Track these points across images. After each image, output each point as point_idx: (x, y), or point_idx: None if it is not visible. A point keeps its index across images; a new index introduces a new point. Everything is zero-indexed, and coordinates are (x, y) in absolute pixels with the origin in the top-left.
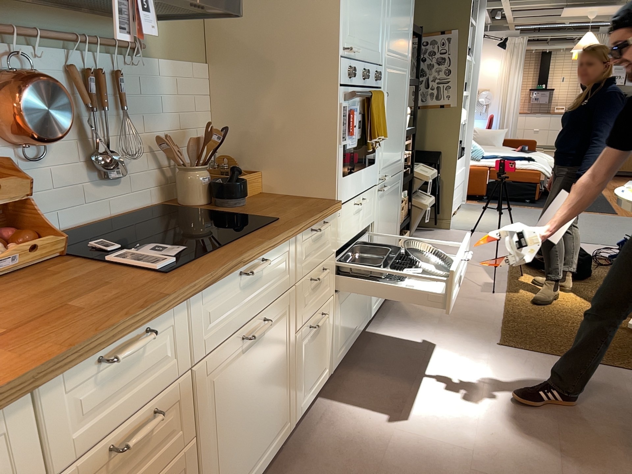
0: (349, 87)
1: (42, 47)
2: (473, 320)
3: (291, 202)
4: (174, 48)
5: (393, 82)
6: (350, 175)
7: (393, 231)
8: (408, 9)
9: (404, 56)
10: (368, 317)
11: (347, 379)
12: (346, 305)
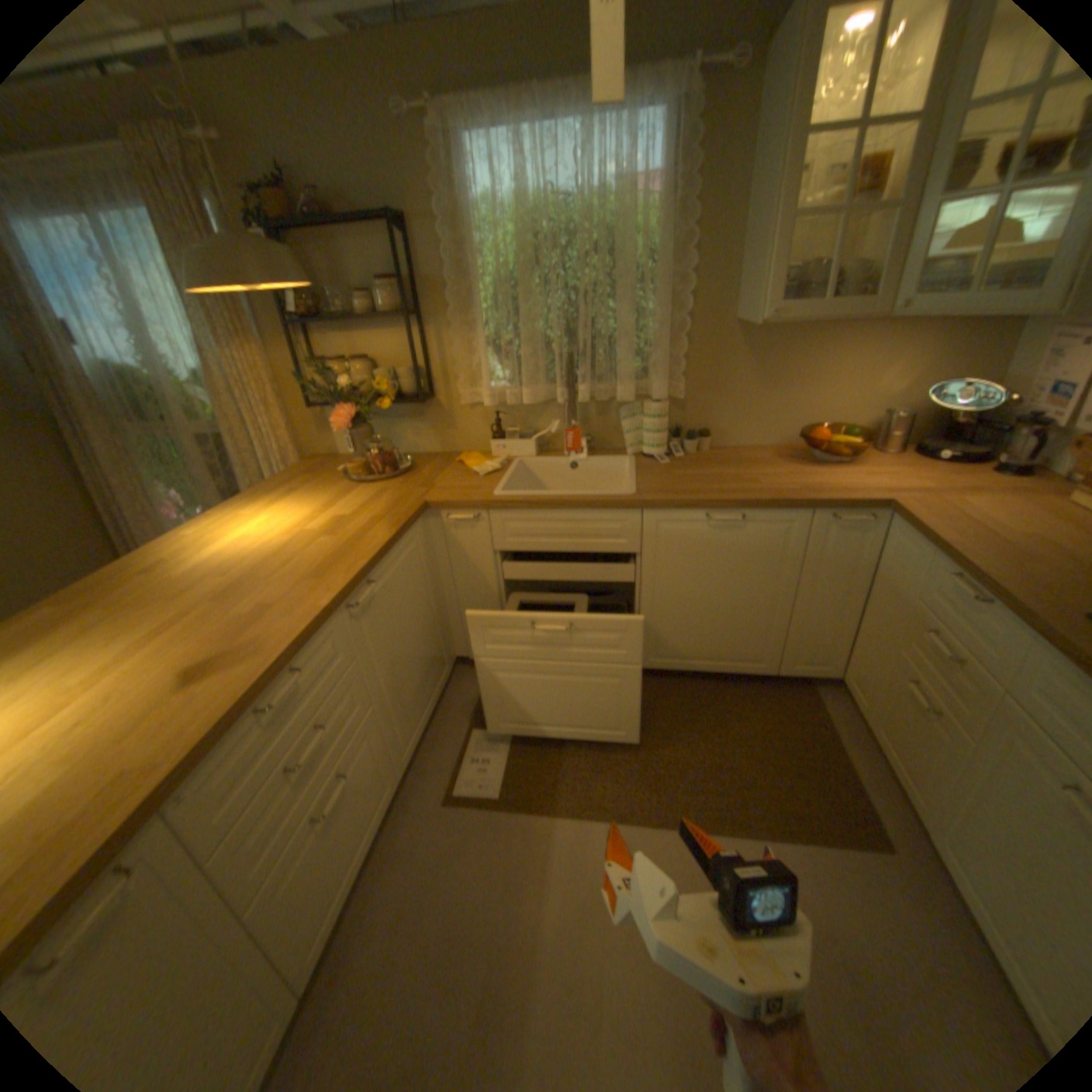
0: None
1: None
2: None
3: None
4: None
5: None
6: None
7: None
8: None
9: None
10: None
11: None
12: None
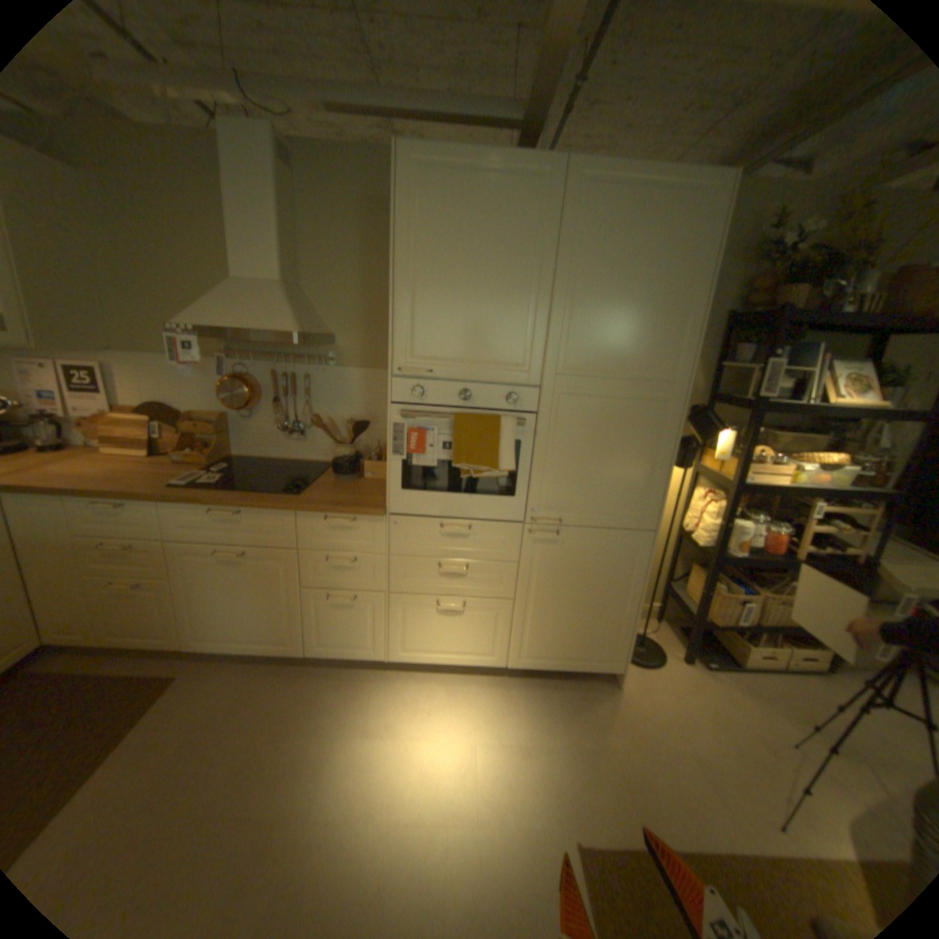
0: (415, 406)
1: (259, 361)
2: (634, 802)
3: (365, 493)
4: (369, 360)
5: (589, 408)
6: (424, 493)
7: (604, 600)
8: (666, 307)
9: (647, 374)
10: (500, 663)
11: (408, 684)
12: (419, 617)
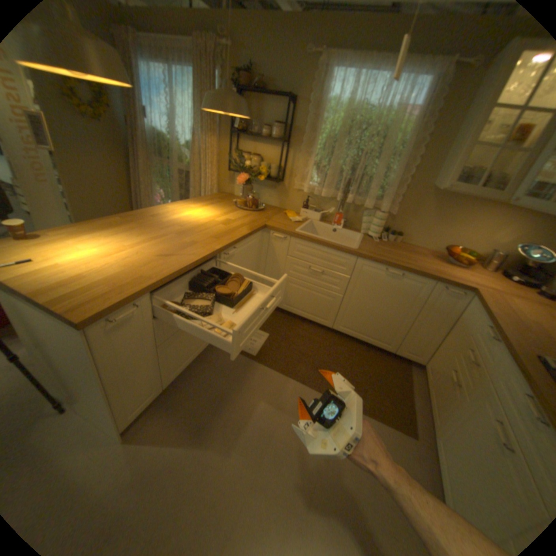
0: None
1: None
2: None
3: None
4: None
5: None
6: None
7: None
8: None
9: None
10: None
11: None
12: None
